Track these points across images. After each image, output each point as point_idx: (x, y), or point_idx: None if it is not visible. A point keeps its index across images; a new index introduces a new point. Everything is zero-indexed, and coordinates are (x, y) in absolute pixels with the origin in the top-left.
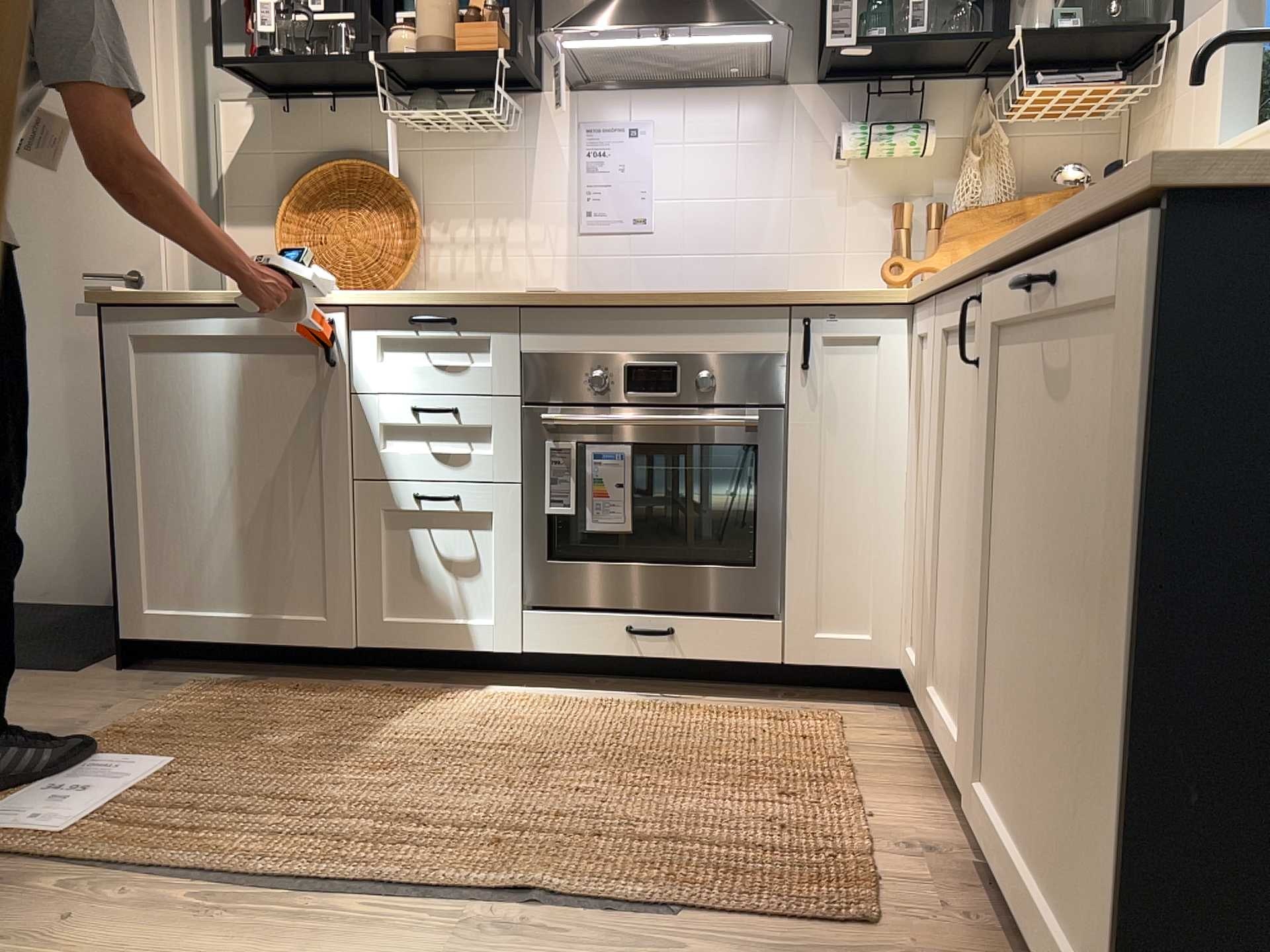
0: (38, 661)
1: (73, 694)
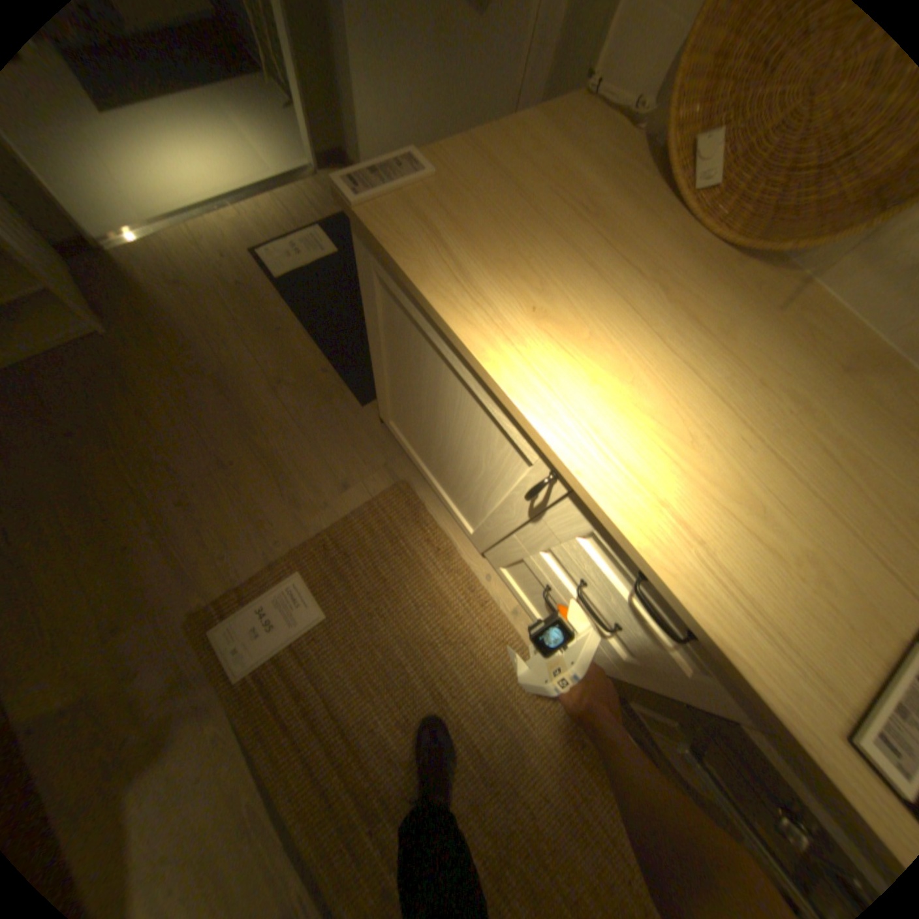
0: (355, 371)
1: (345, 445)
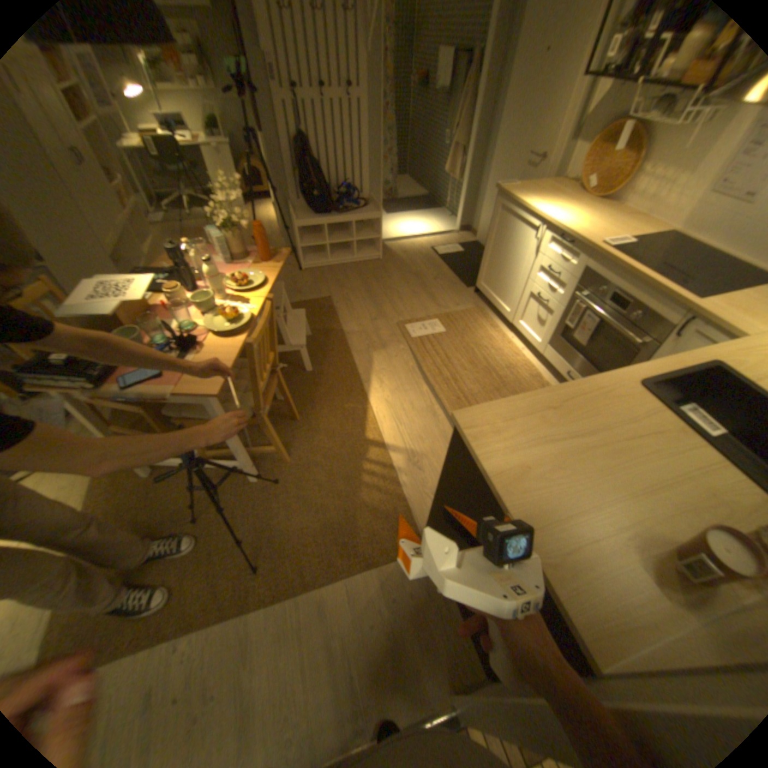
0: (465, 279)
1: (458, 296)
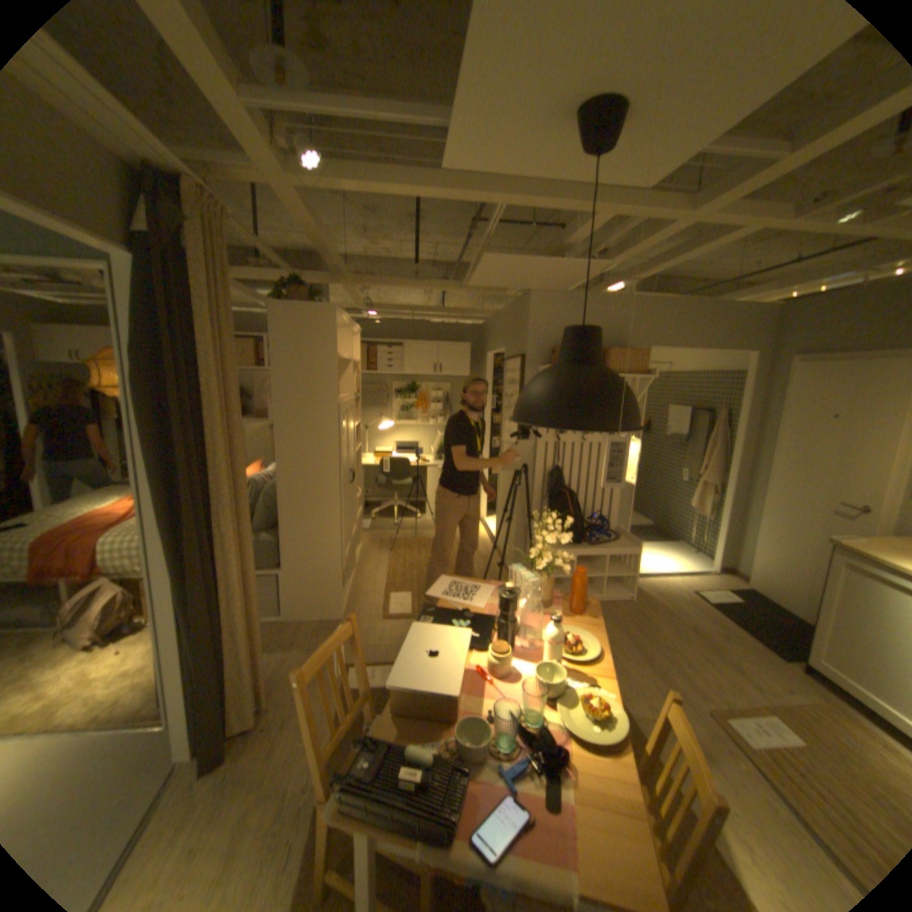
0: (775, 647)
1: (782, 675)
